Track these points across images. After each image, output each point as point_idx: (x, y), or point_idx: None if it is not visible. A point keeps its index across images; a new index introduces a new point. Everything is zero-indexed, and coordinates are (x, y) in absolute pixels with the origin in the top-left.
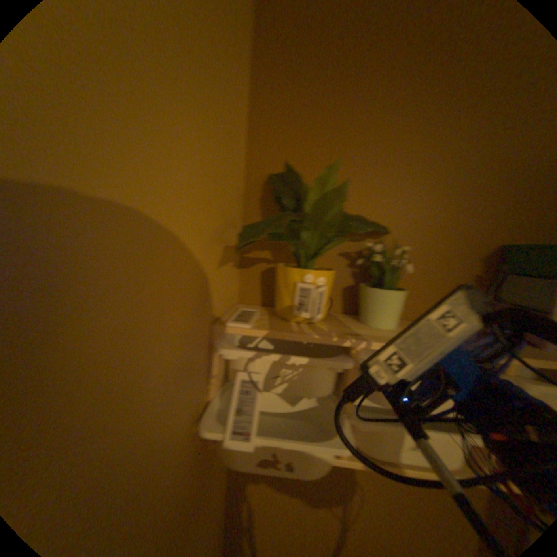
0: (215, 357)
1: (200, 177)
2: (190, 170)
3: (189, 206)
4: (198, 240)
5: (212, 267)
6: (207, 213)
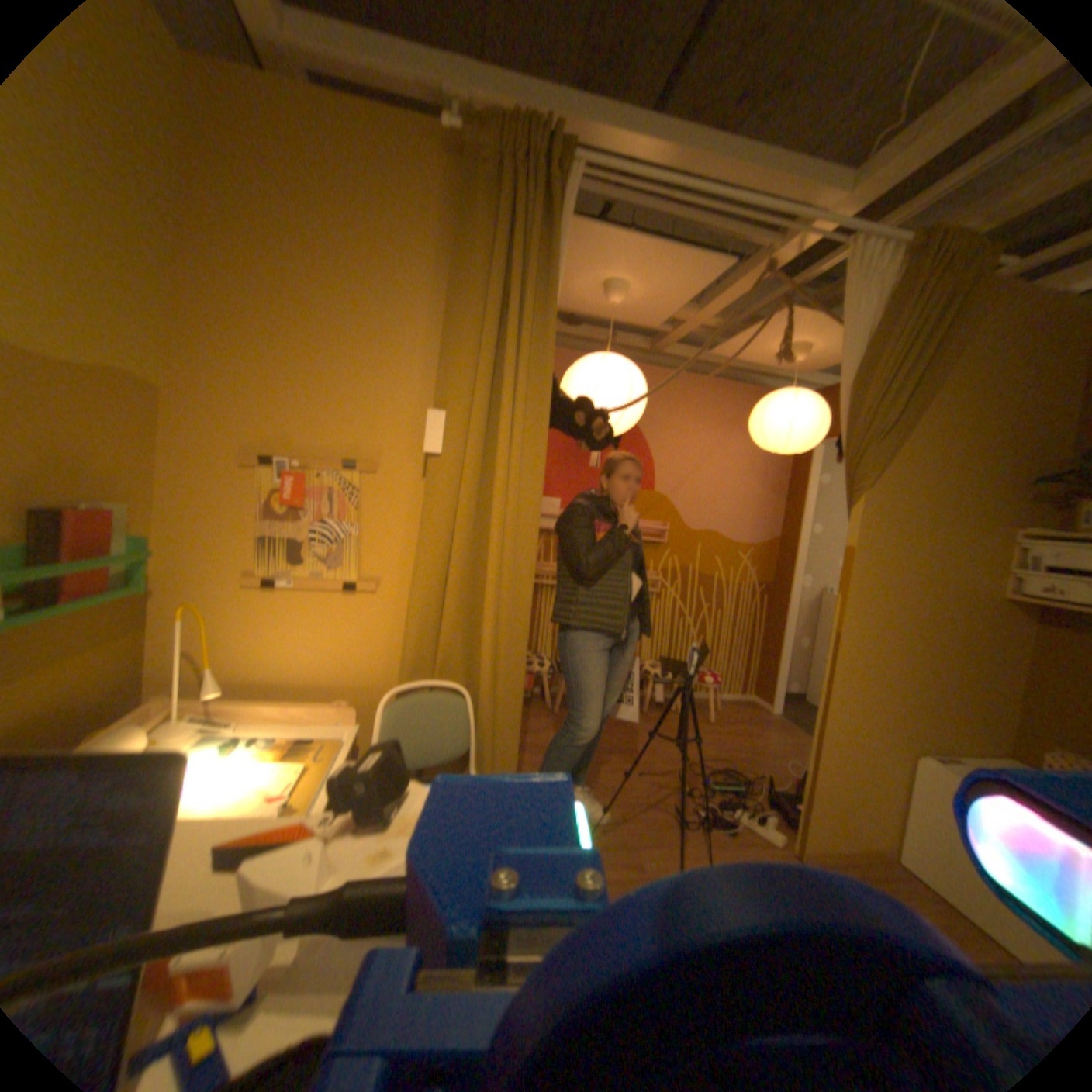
0: (1014, 546)
1: (1009, 461)
2: (1003, 460)
3: (1000, 472)
4: (1005, 485)
5: (1016, 499)
6: (1013, 474)
